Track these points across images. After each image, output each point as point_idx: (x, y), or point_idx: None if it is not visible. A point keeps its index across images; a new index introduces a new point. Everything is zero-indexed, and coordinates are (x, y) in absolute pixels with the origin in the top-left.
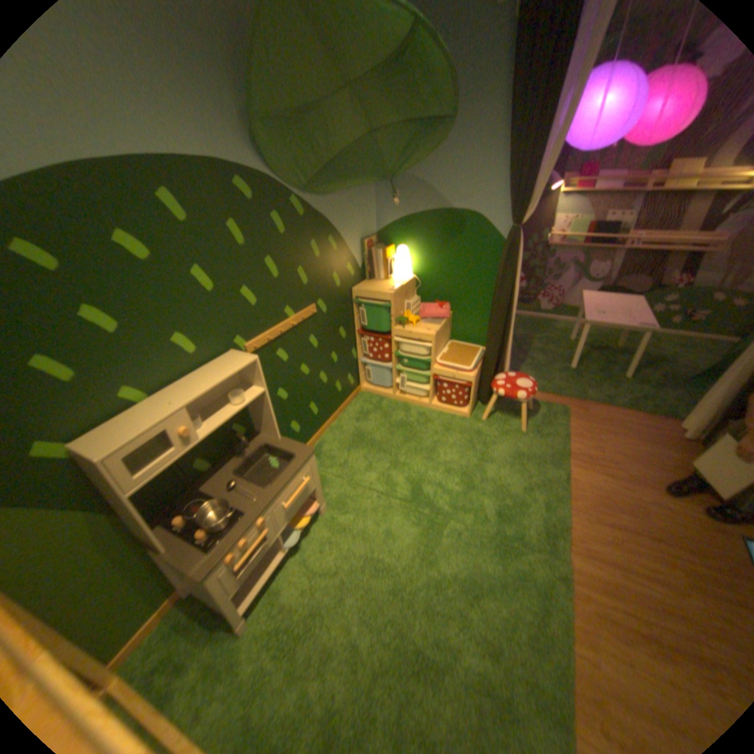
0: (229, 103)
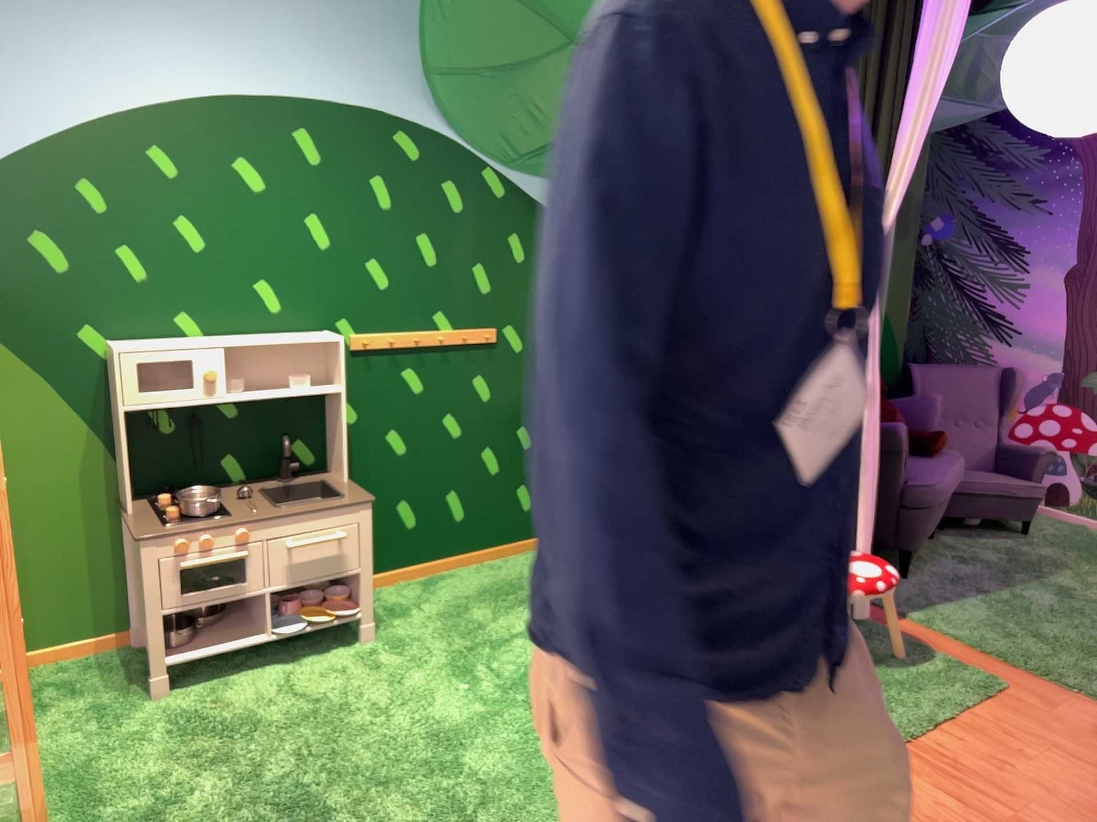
0: (414, 59)
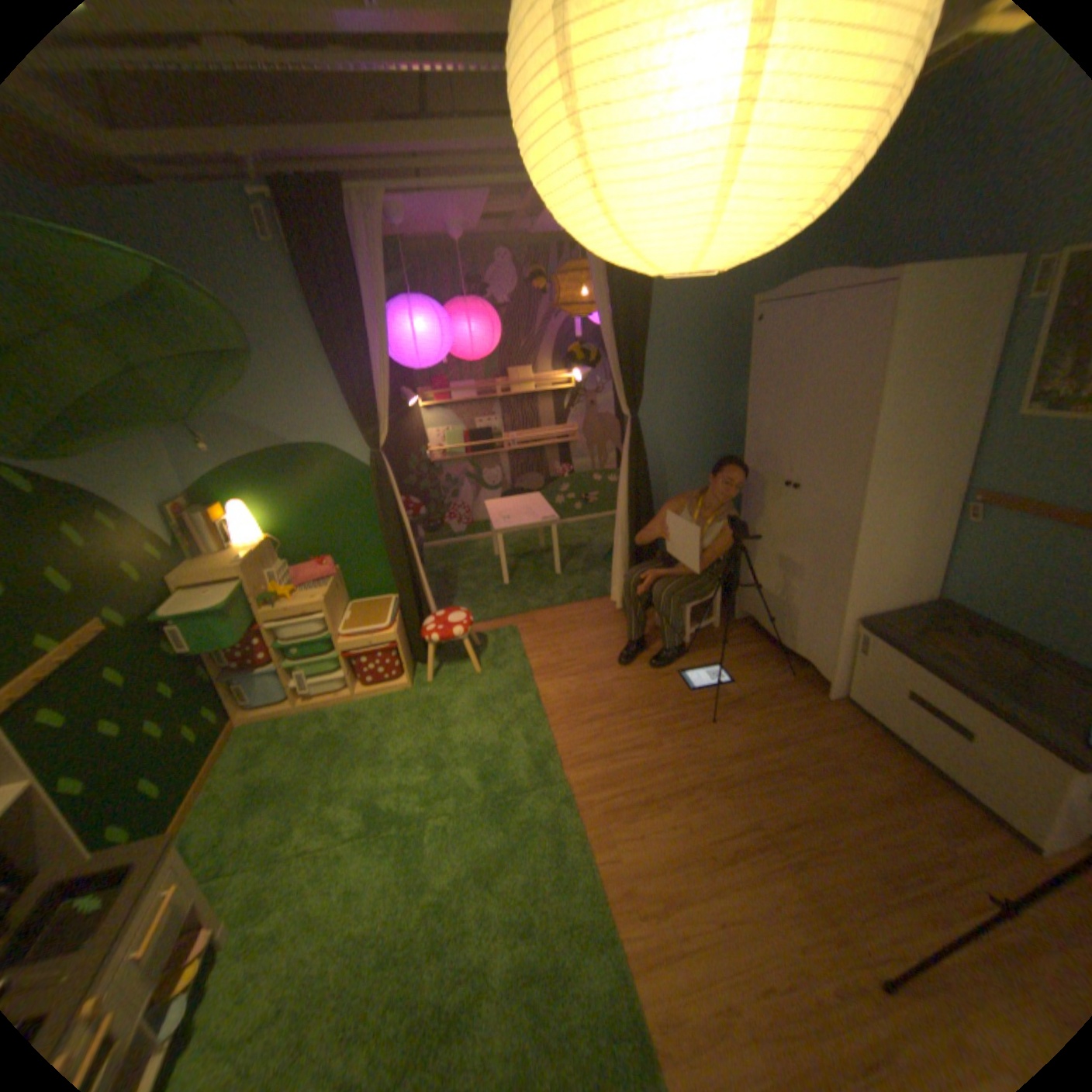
0: None
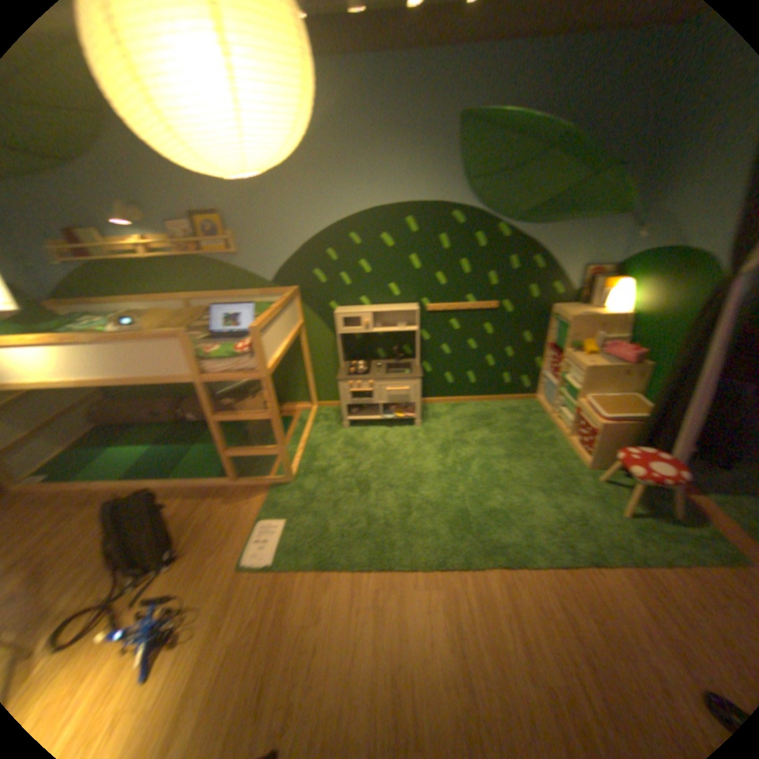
0: (463, 172)
